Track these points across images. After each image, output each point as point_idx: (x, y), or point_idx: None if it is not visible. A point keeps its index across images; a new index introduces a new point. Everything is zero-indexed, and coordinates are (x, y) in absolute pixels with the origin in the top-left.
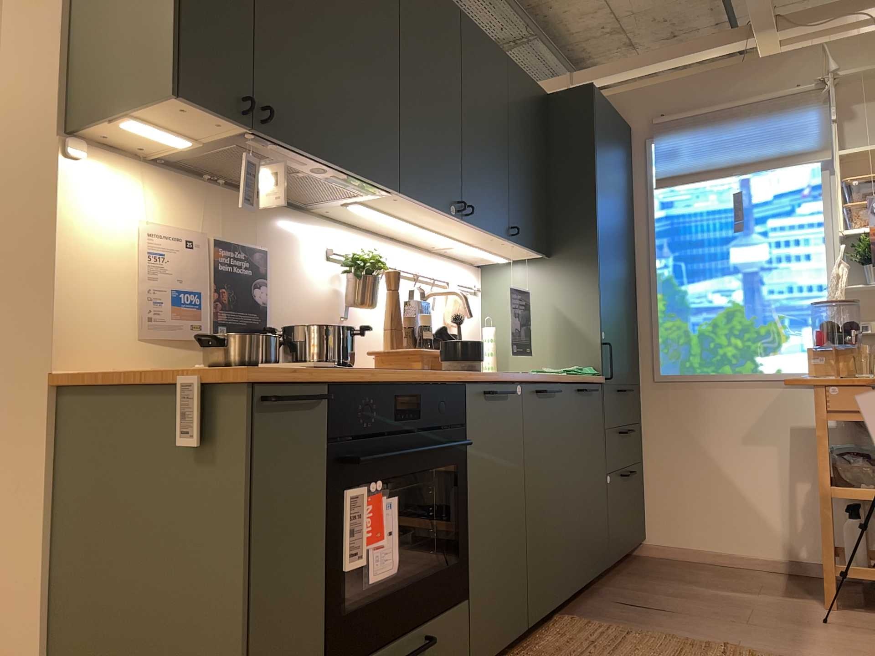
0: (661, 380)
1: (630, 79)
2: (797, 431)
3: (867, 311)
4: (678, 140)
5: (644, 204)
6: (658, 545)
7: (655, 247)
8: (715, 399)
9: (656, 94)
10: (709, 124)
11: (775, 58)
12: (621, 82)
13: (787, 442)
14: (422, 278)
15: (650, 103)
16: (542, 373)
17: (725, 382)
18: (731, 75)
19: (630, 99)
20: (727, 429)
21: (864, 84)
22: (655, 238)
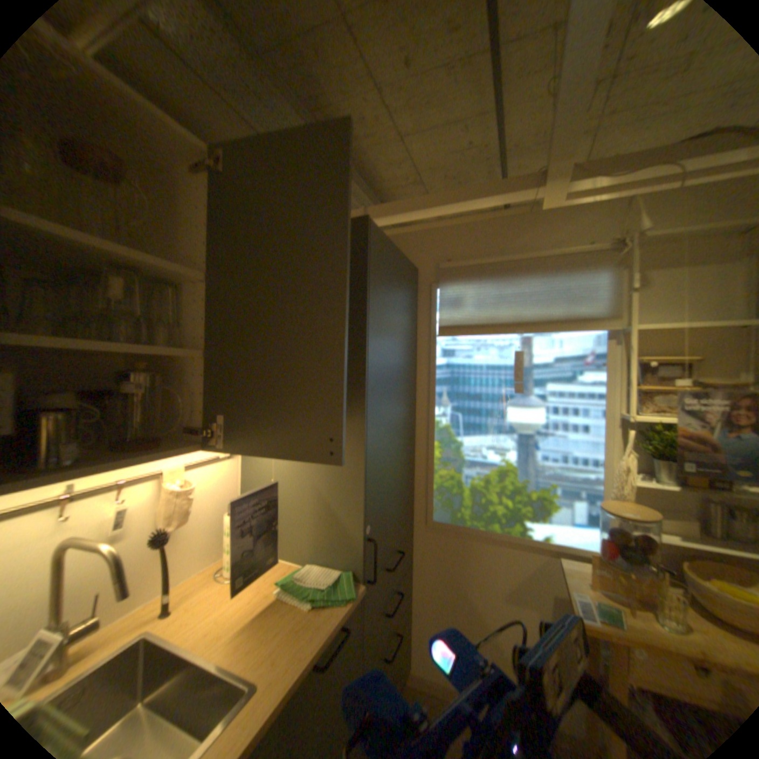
0: (432, 526)
1: (421, 219)
2: (561, 603)
3: (646, 497)
4: (463, 288)
5: (426, 348)
6: (421, 680)
7: (435, 395)
8: (482, 554)
9: (444, 235)
10: (495, 275)
11: (569, 208)
12: (413, 220)
13: (550, 611)
14: (92, 490)
15: (438, 246)
16: (285, 592)
17: (494, 540)
18: (521, 223)
19: (420, 239)
20: (493, 586)
21: (667, 247)
22: (435, 385)
